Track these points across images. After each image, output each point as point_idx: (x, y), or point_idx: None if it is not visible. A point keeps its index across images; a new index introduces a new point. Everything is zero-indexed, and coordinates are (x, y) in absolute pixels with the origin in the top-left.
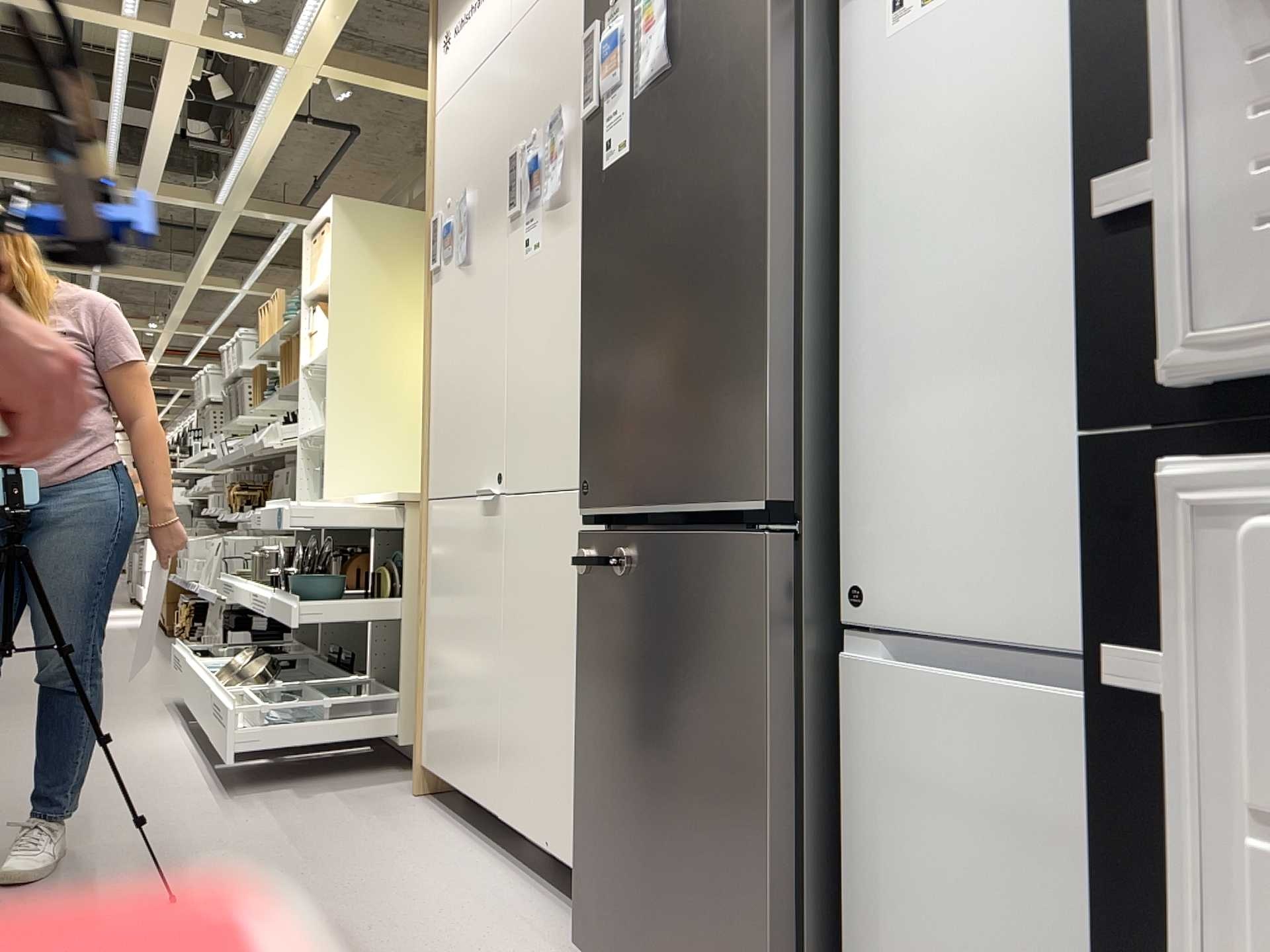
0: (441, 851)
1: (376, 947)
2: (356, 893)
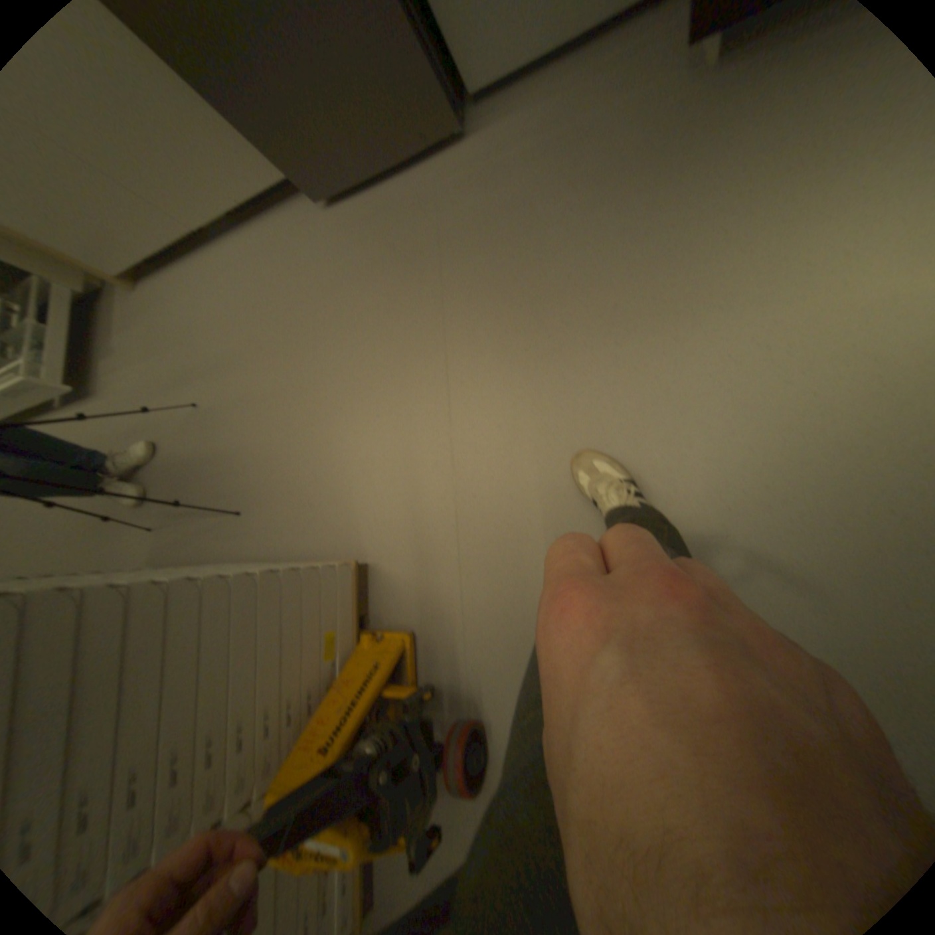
0: (199, 275)
1: (270, 304)
2: (221, 317)
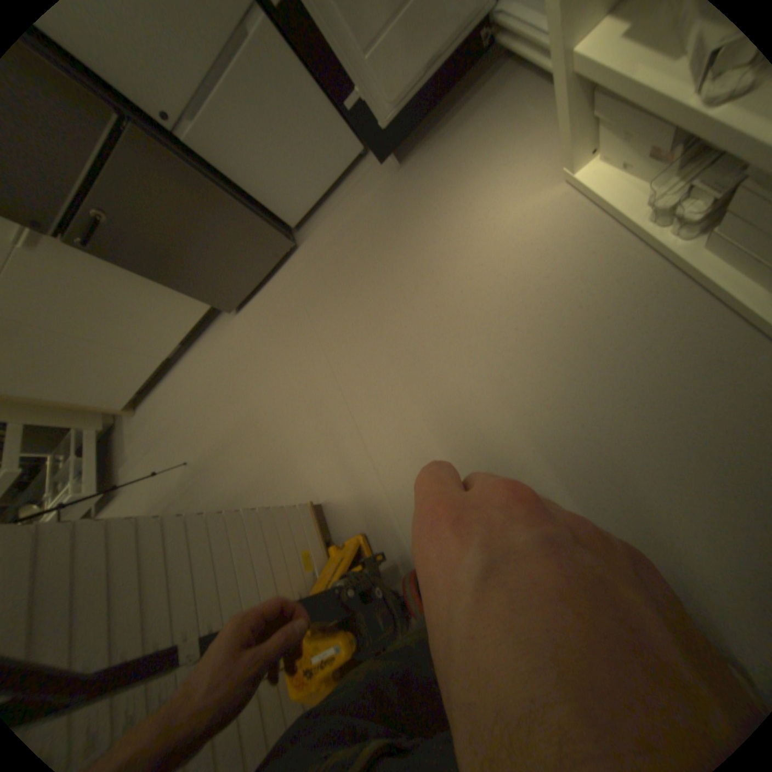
0: (172, 386)
1: (218, 379)
2: (191, 402)
